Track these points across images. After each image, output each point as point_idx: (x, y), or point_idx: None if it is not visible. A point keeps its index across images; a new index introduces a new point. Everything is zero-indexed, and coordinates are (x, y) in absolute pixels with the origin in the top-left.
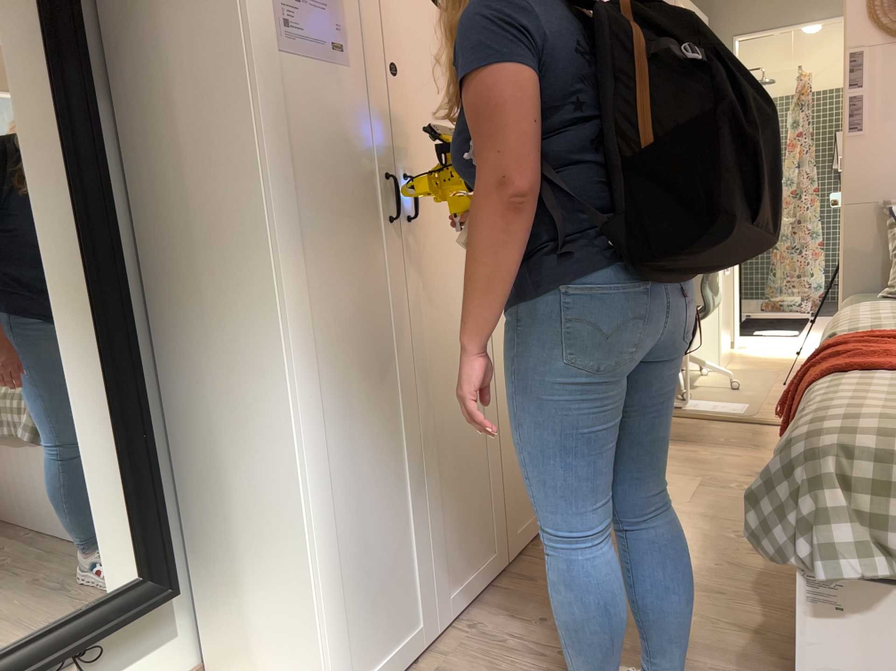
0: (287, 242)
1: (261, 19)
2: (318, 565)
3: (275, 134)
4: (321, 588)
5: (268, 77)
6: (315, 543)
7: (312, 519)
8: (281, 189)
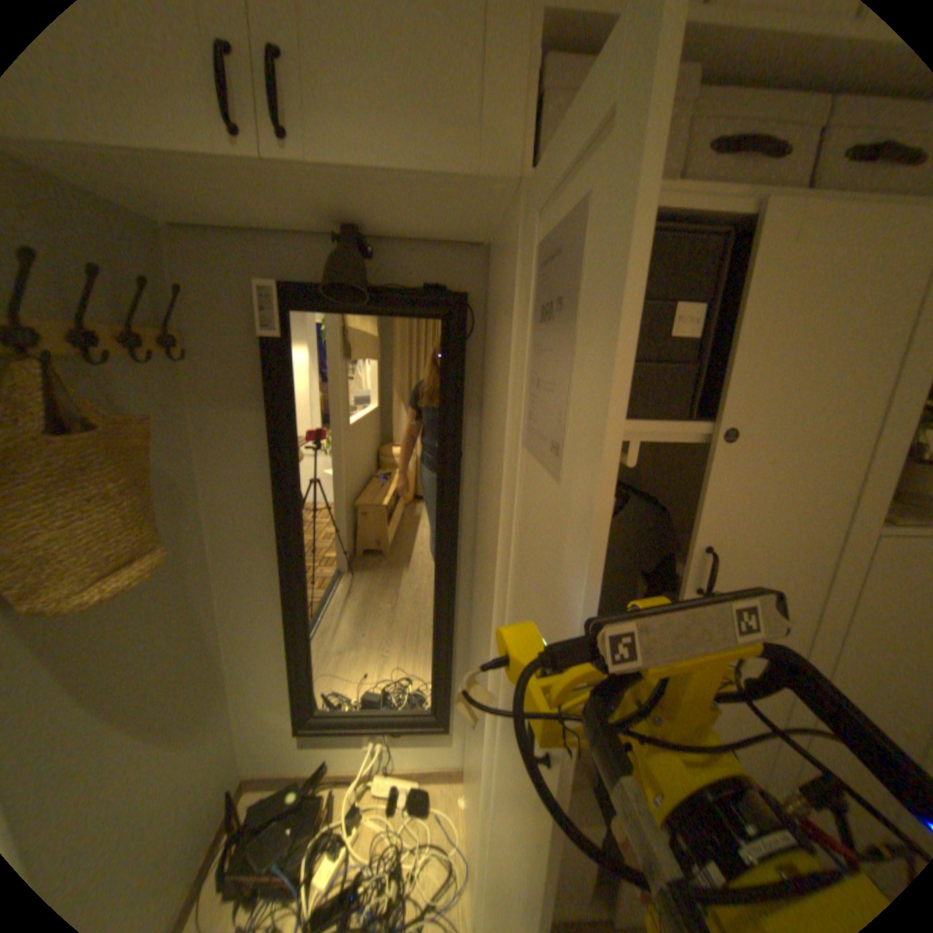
0: (509, 607)
1: (525, 413)
2: (483, 835)
3: (516, 517)
4: (482, 850)
5: (520, 467)
6: (484, 821)
7: (485, 806)
8: (513, 563)
